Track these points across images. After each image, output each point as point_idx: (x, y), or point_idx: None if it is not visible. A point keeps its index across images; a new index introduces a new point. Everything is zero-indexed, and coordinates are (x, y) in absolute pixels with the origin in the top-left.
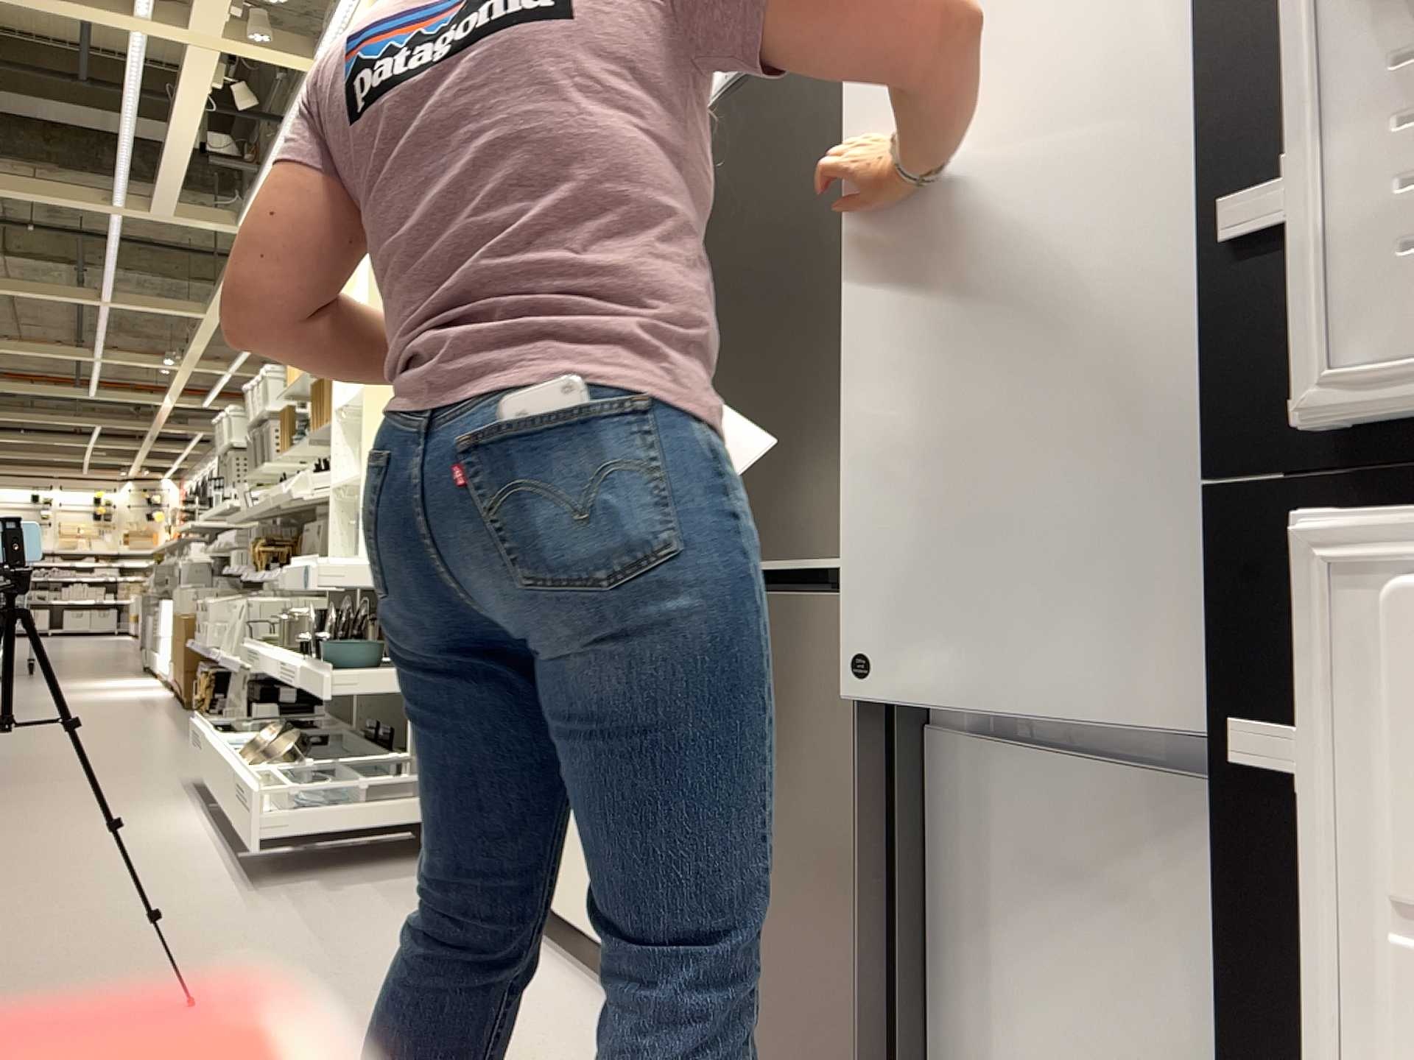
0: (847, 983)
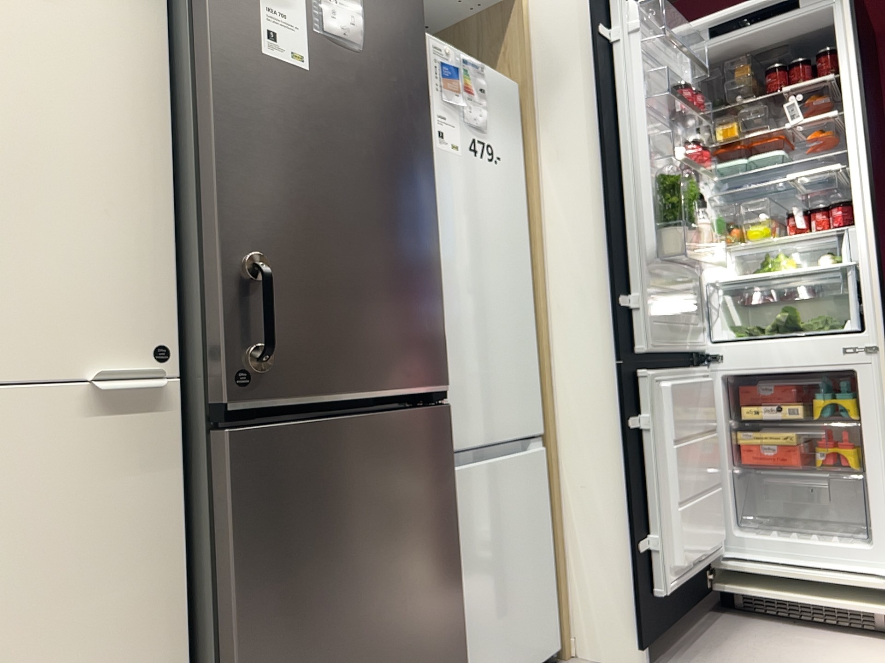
0: (453, 616)
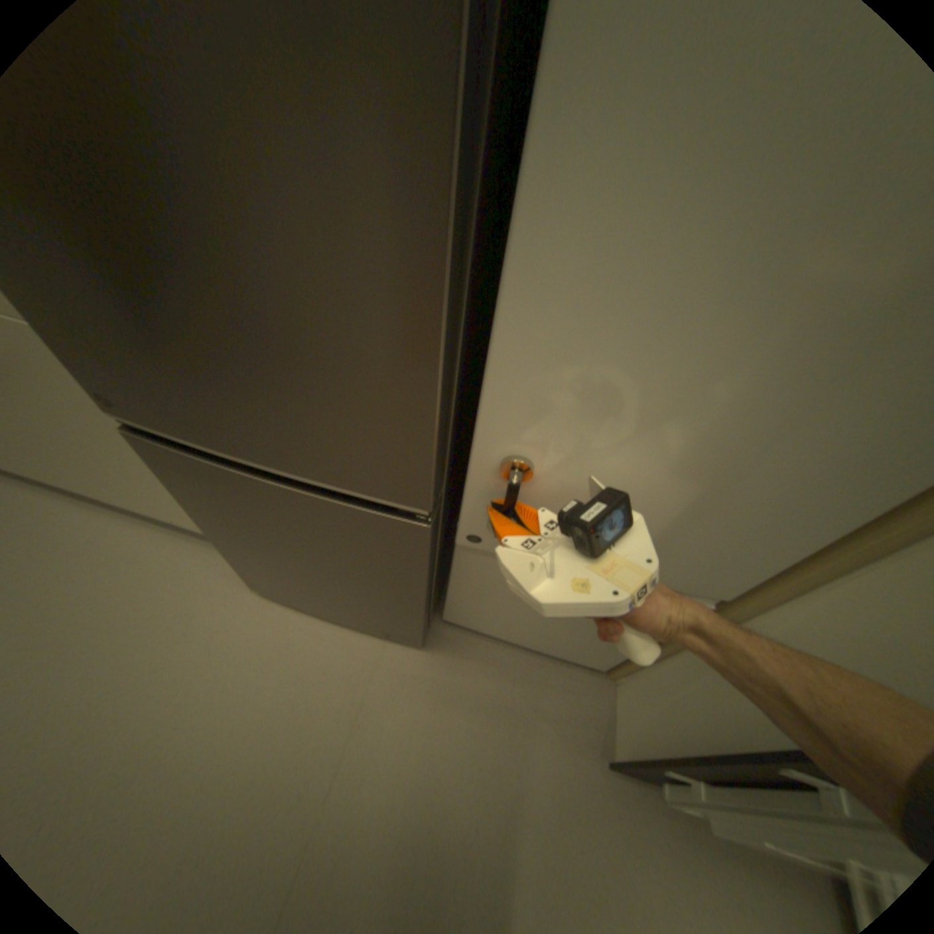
0: (412, 609)
